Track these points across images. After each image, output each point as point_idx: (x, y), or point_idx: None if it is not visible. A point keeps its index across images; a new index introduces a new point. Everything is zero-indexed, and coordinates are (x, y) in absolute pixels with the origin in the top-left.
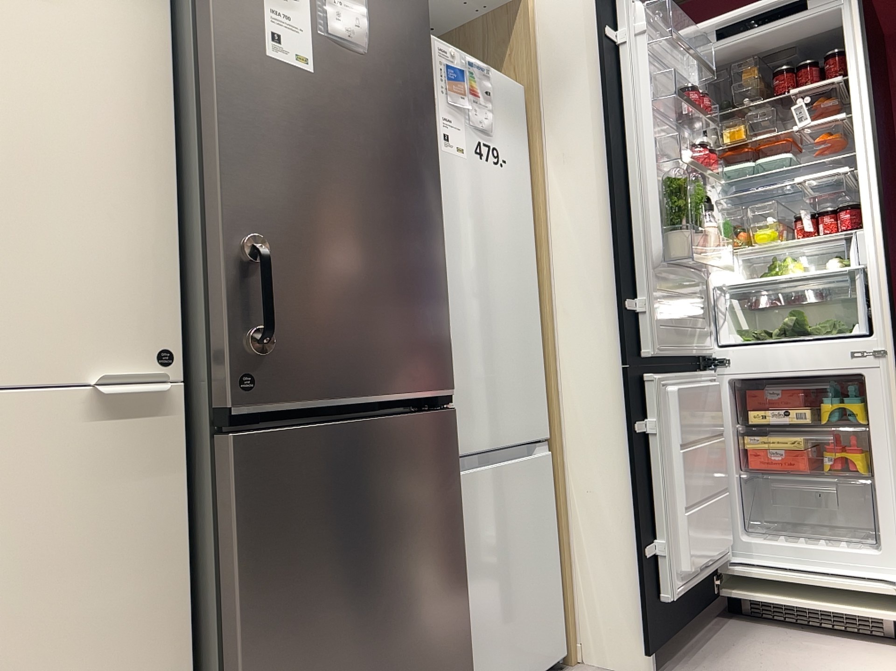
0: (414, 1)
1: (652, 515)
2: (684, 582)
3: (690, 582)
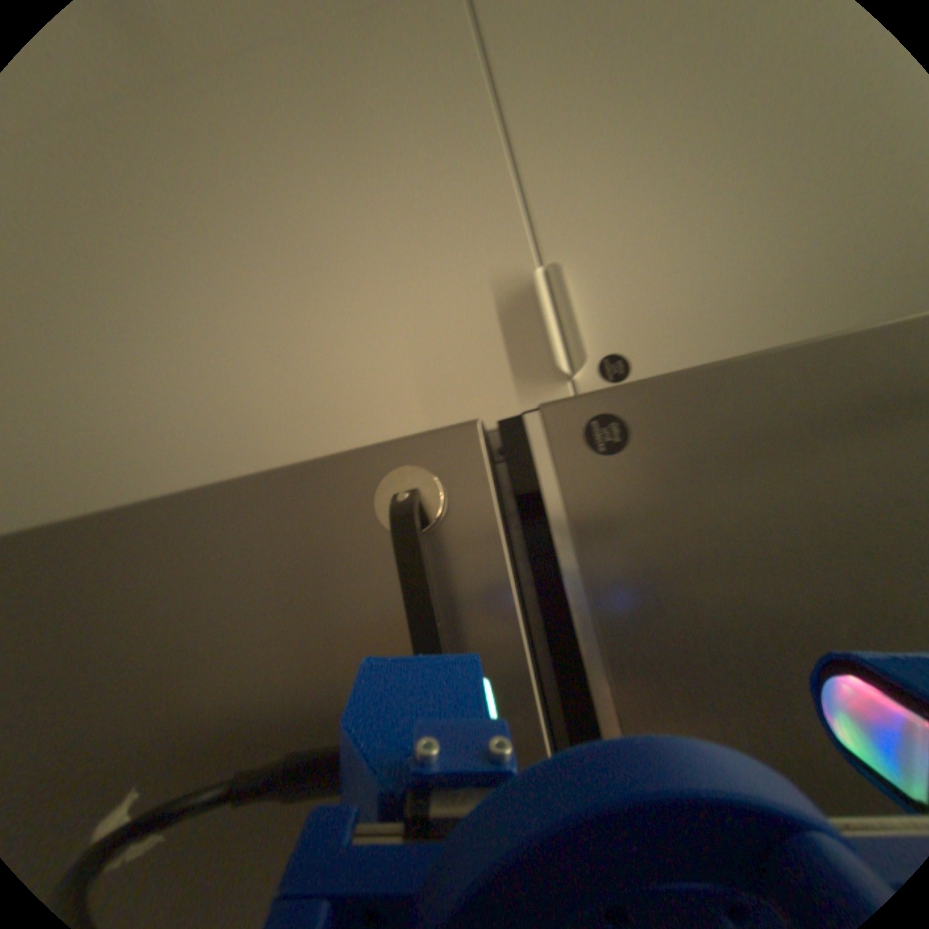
0: None
1: None
2: None
3: None
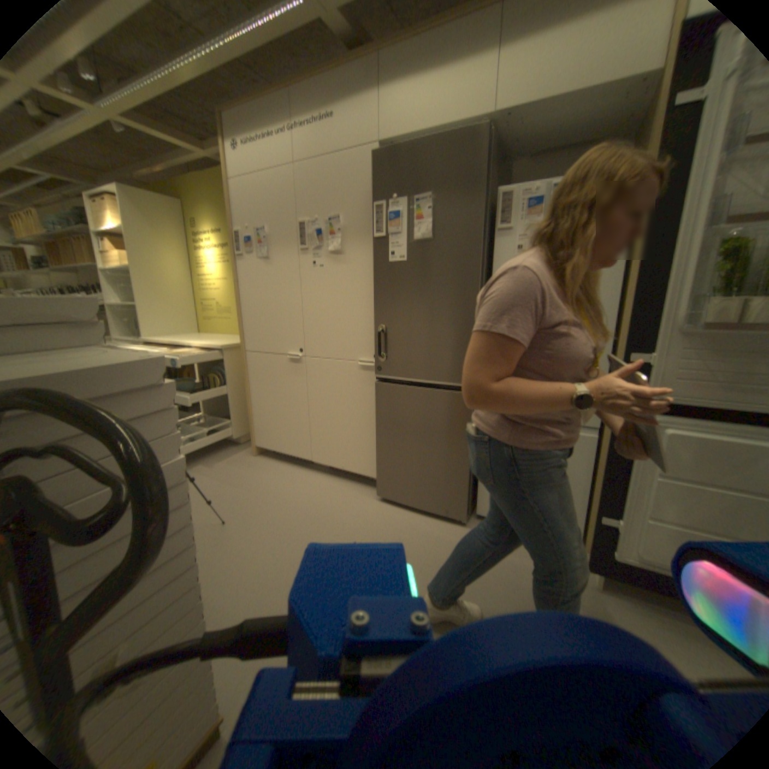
0: (471, 190)
1: (621, 504)
2: (641, 561)
3: (653, 567)
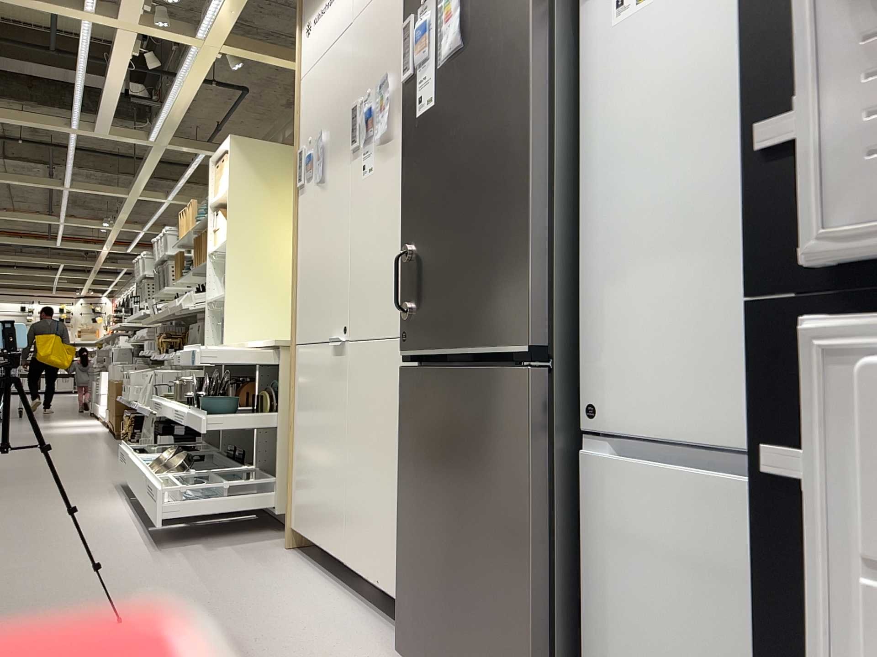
0: None
1: None
2: None
3: None
